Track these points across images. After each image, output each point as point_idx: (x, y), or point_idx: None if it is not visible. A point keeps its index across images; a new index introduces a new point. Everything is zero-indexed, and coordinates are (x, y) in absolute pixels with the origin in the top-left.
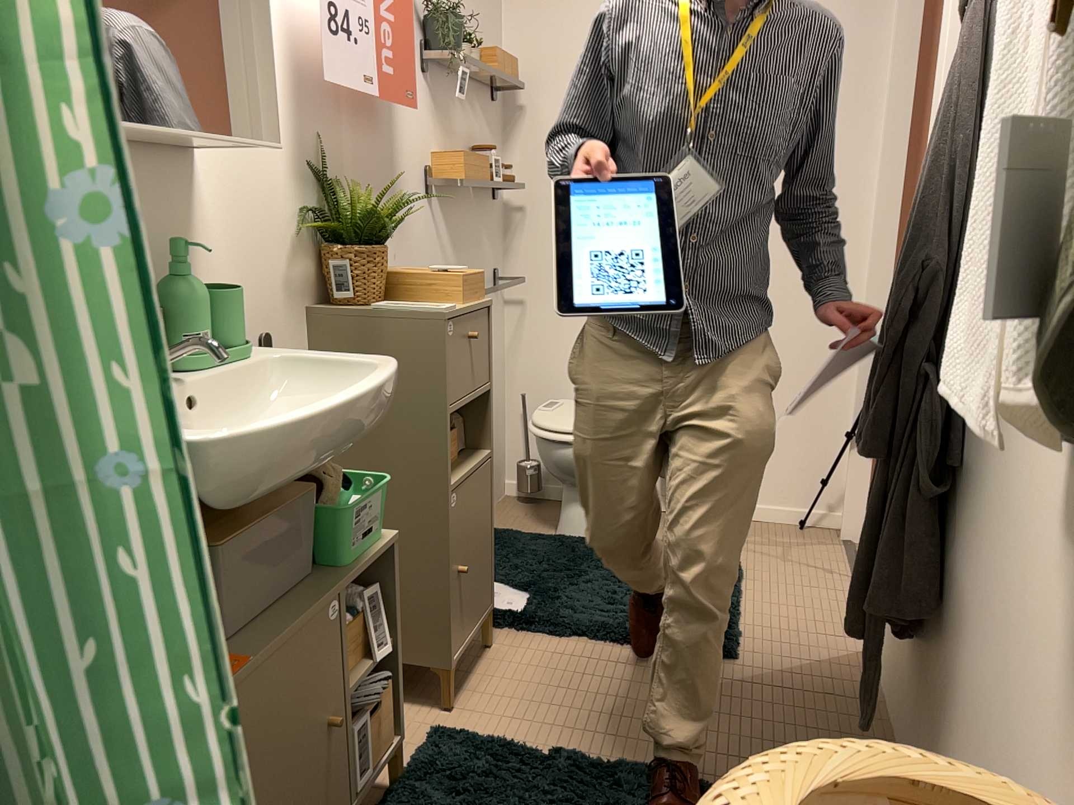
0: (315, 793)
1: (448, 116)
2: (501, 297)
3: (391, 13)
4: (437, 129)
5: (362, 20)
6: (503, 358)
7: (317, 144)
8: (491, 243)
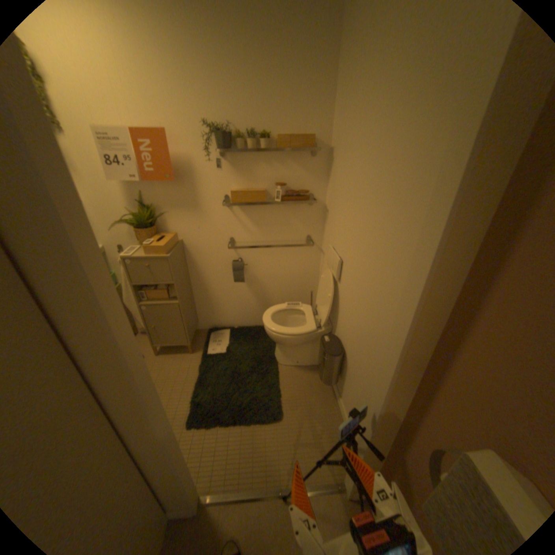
0: None
1: (248, 169)
2: (316, 247)
3: (144, 145)
4: (236, 177)
5: (122, 155)
6: (314, 272)
7: (137, 193)
8: (303, 223)
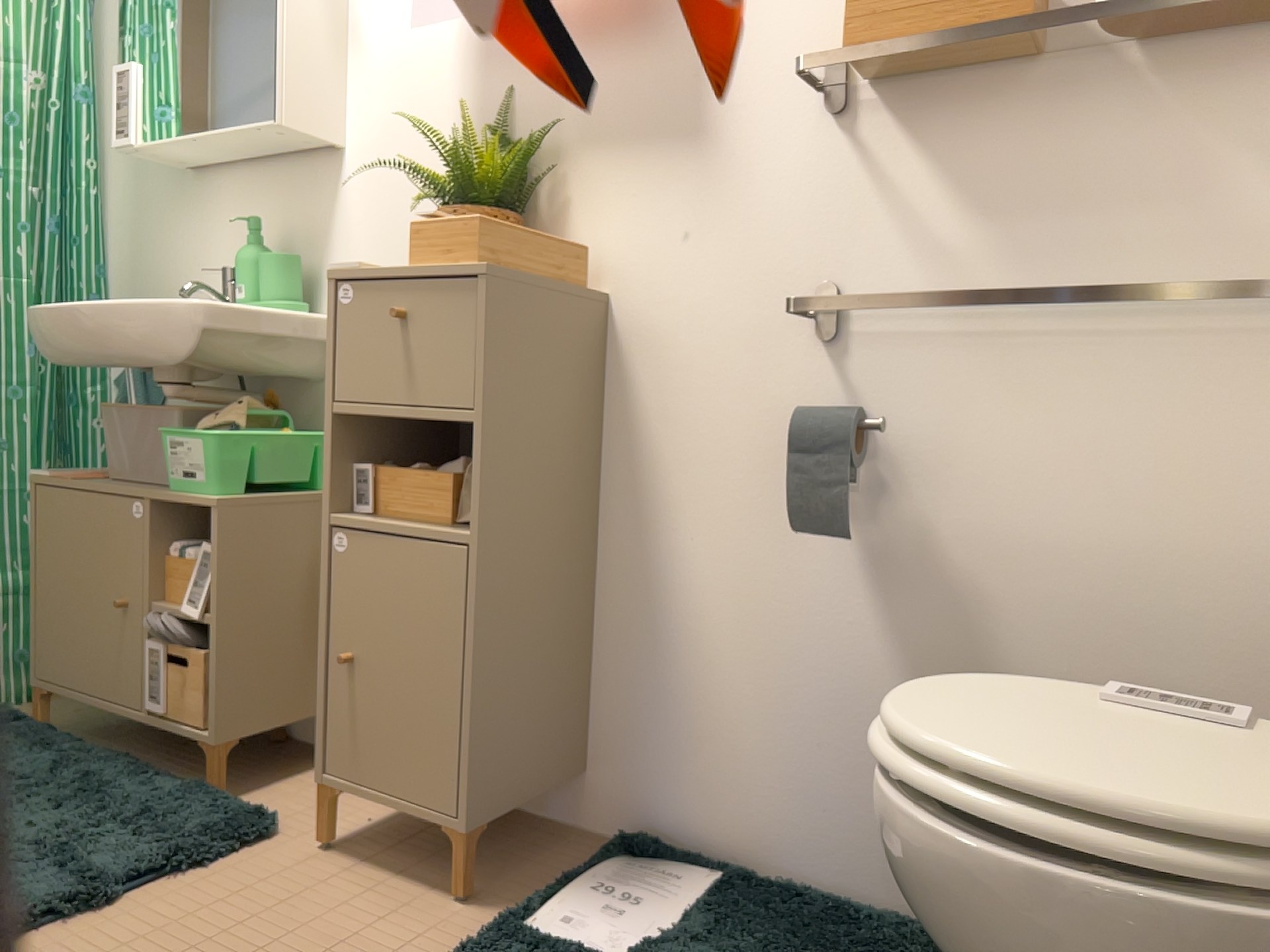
0: (101, 644)
1: None
2: None
3: None
4: None
5: None
6: None
7: (497, 95)
8: None
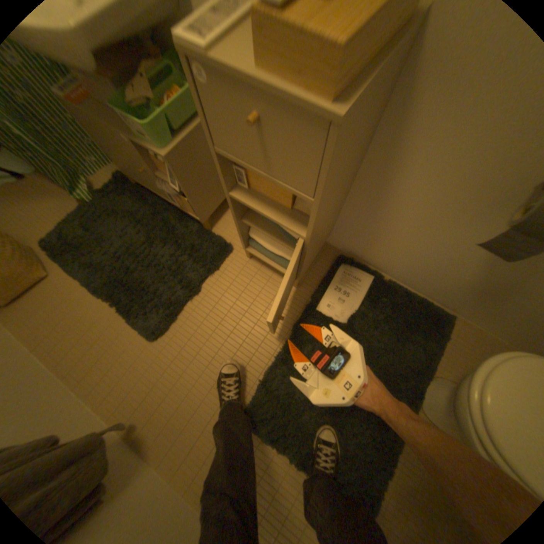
0: (144, 178)
1: None
2: None
3: None
4: None
5: None
6: None
7: None
8: None
